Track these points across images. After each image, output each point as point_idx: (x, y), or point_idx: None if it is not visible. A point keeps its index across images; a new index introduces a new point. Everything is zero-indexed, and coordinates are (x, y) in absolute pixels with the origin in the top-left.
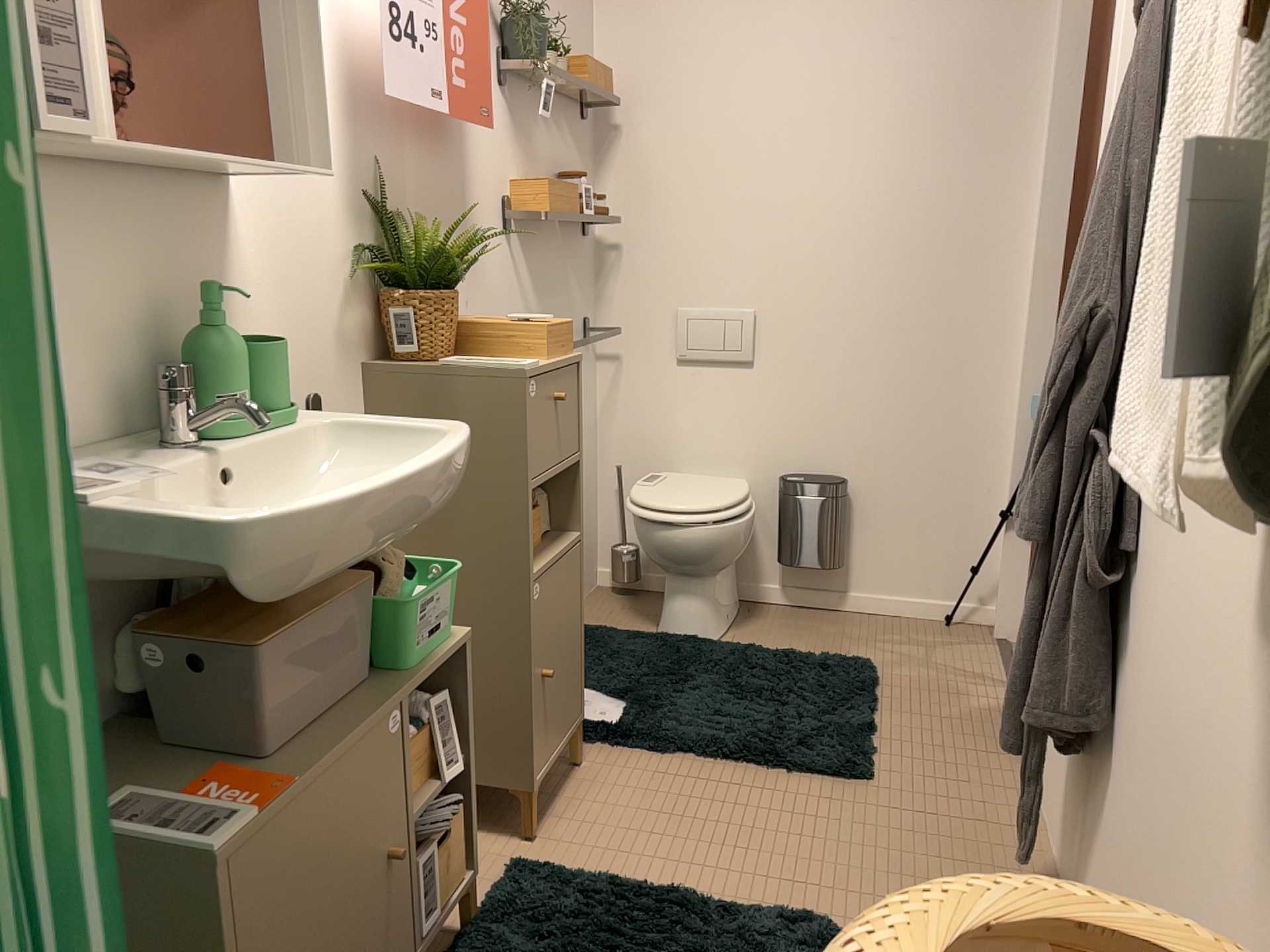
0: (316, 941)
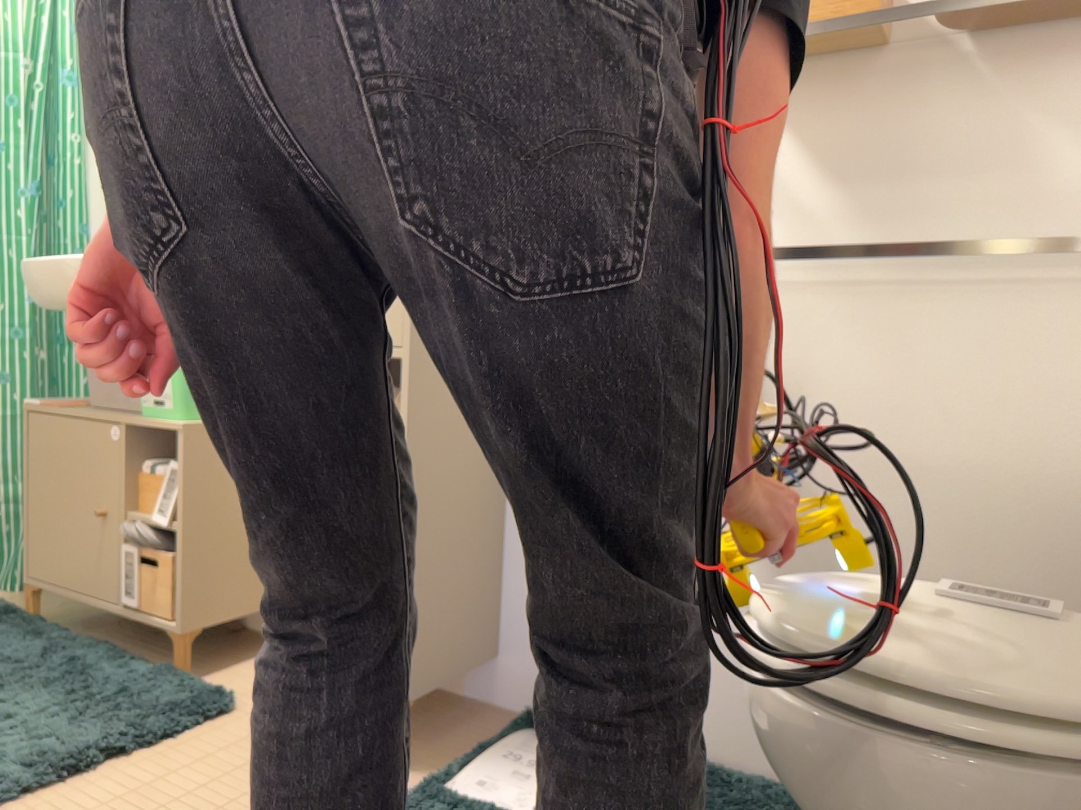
0: (67, 497)
